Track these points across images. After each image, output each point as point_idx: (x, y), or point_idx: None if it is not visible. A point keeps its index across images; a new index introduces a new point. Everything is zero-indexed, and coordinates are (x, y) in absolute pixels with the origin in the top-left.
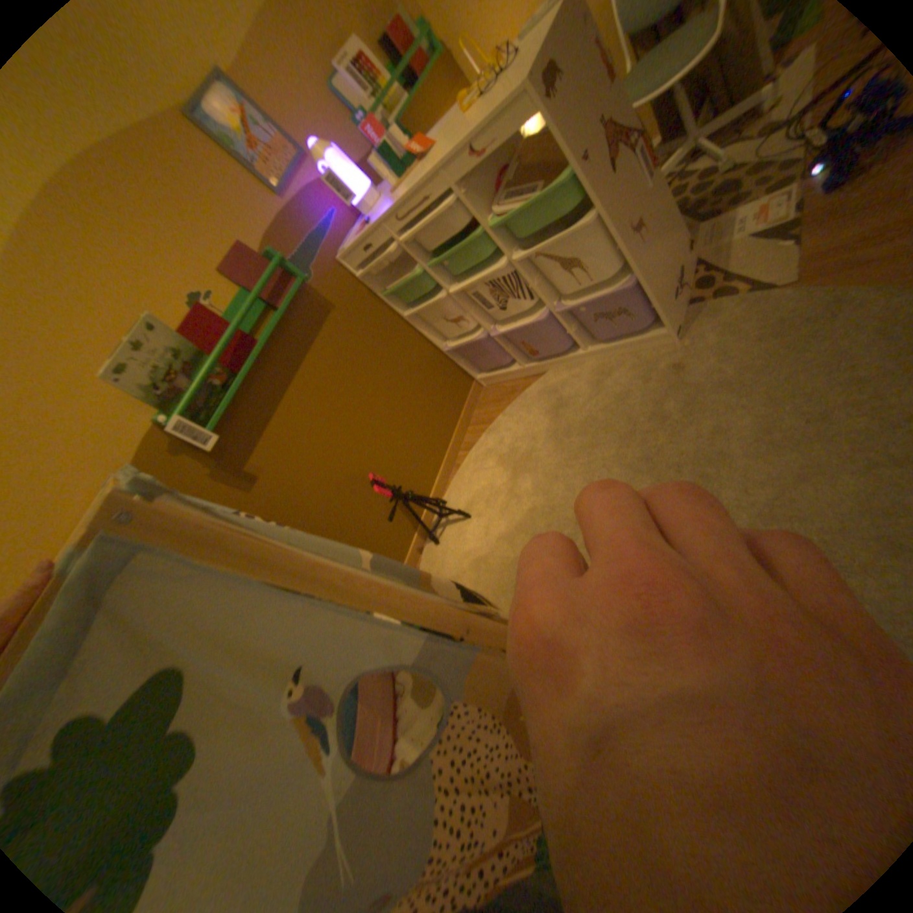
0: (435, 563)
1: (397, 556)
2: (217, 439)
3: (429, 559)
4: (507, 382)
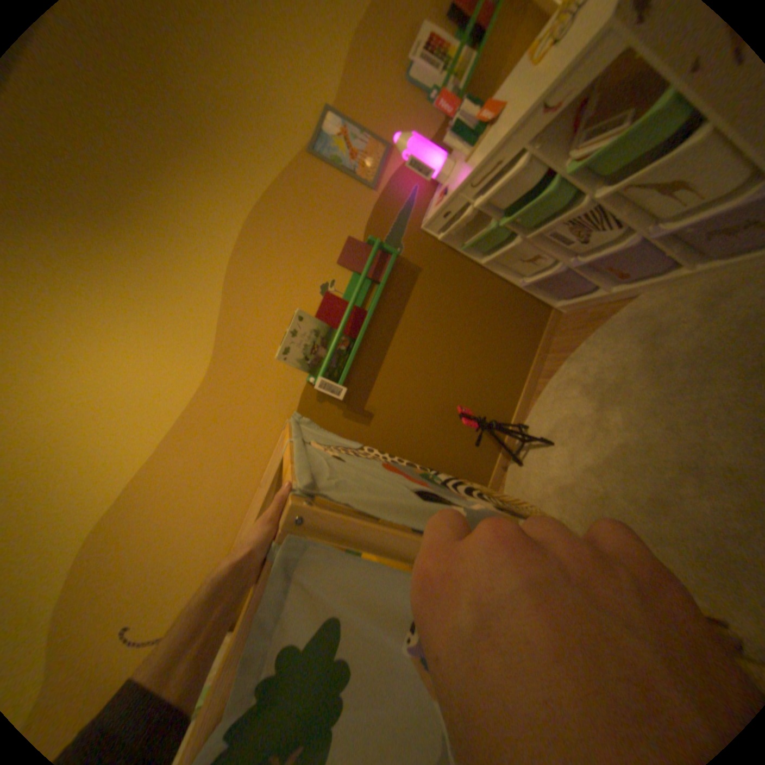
0: (520, 483)
1: (485, 473)
2: (346, 390)
3: (514, 478)
4: (590, 308)
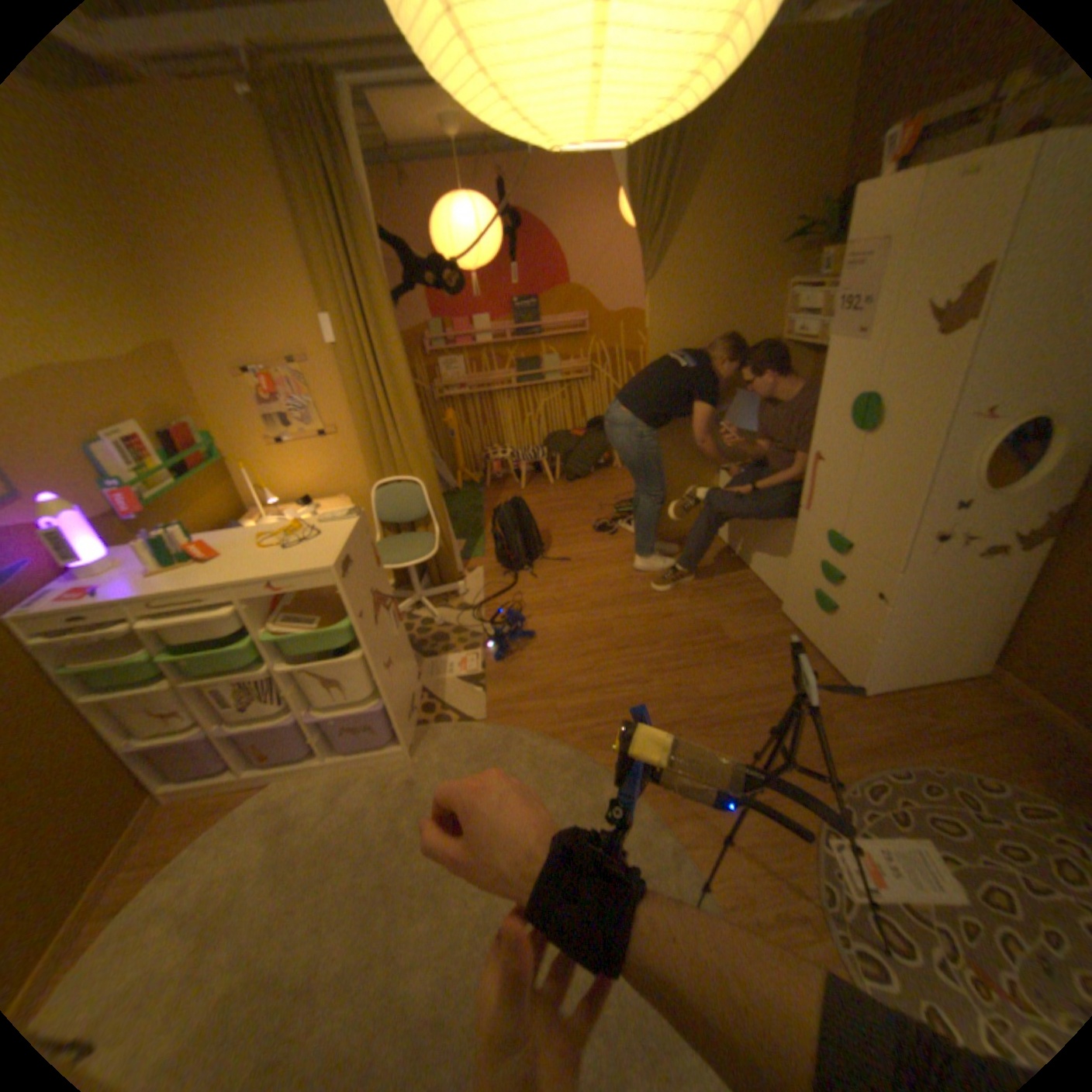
0: None
1: None
2: None
3: None
4: (202, 800)
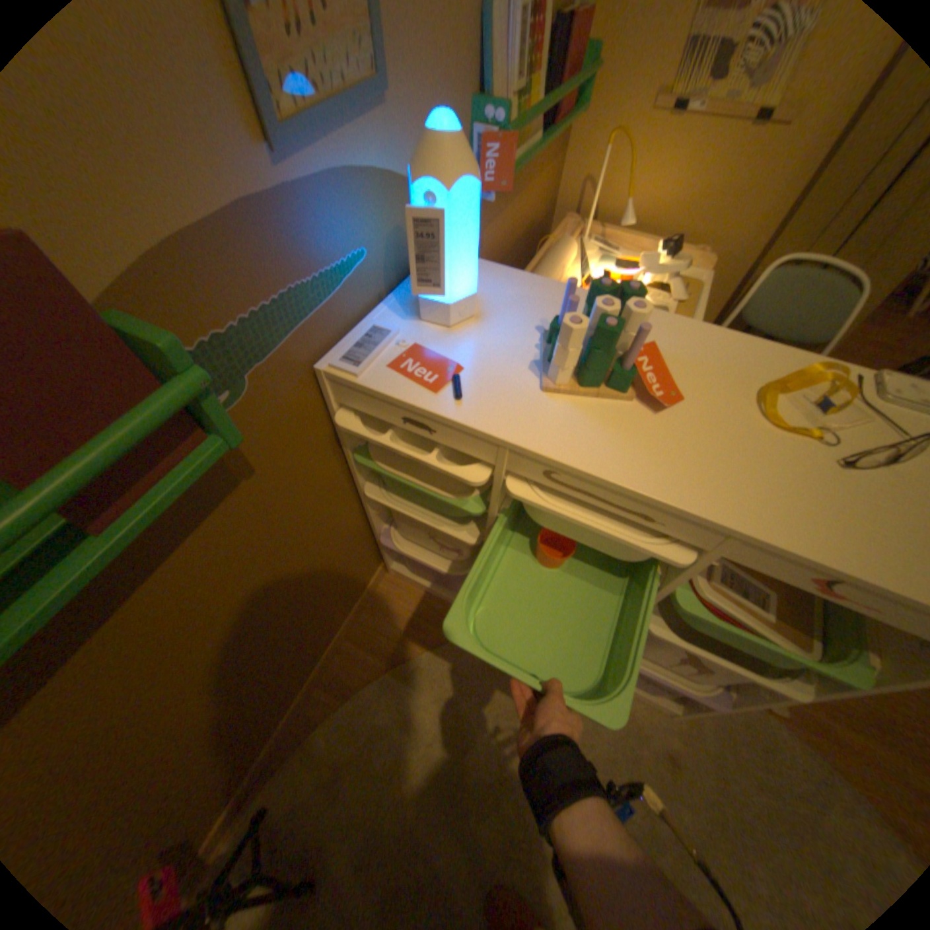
0: None
1: None
2: None
3: None
4: (430, 596)
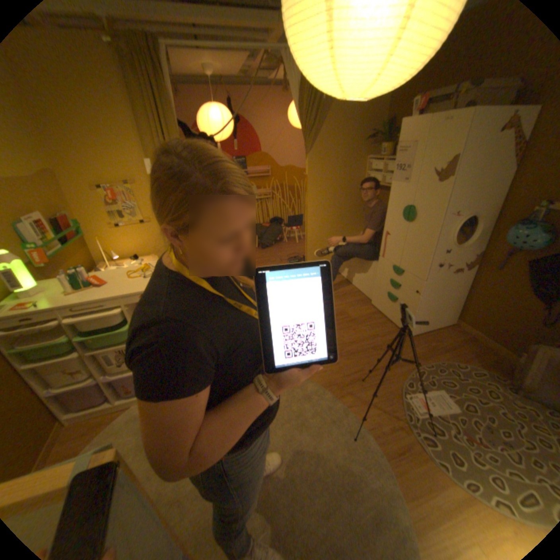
0: None
1: None
2: None
3: None
4: (91, 420)
